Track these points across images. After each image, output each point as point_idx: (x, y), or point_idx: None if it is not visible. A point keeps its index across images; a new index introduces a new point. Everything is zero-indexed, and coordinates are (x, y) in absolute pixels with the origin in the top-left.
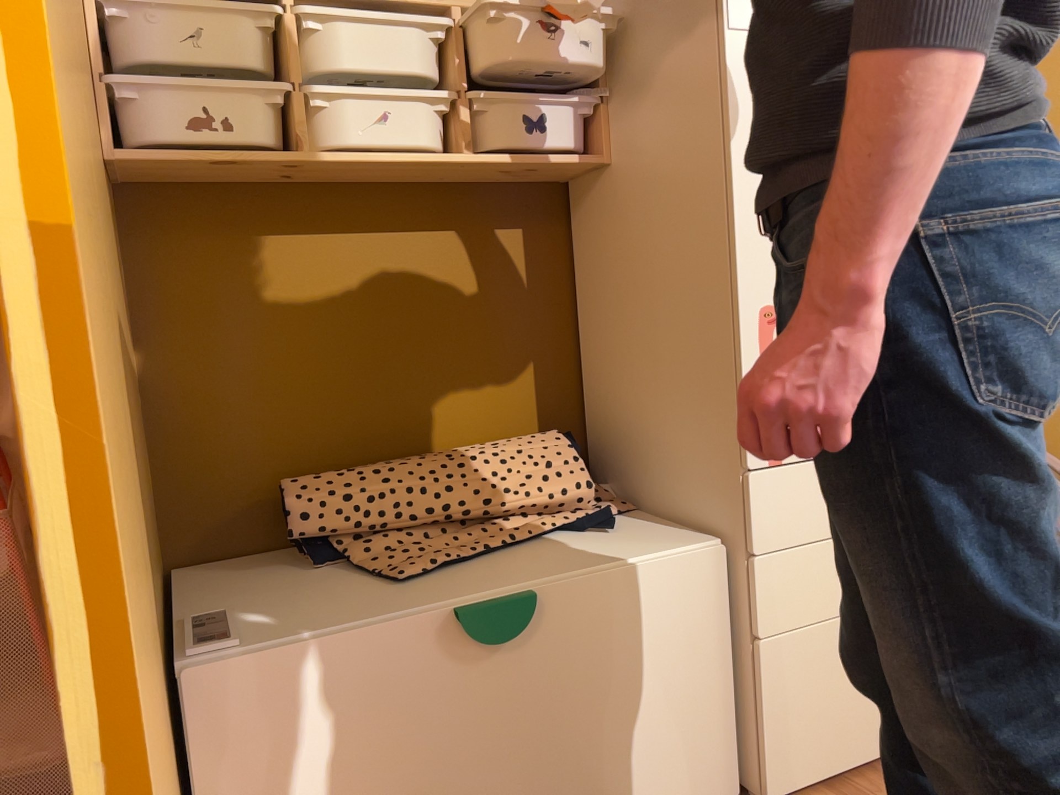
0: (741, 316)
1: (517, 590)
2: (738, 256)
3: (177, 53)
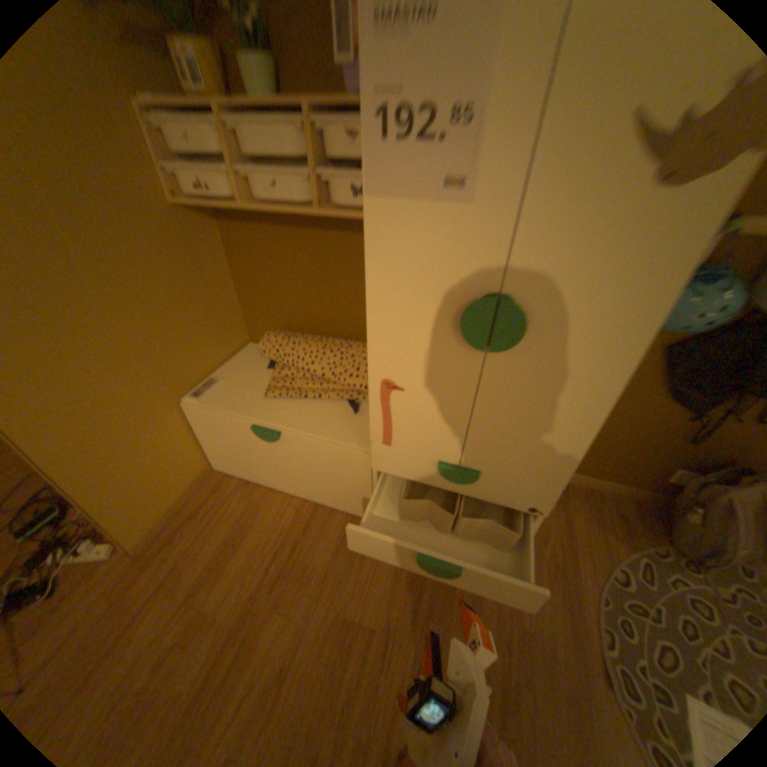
0: (371, 377)
1: (279, 427)
2: (370, 348)
3: (177, 144)
